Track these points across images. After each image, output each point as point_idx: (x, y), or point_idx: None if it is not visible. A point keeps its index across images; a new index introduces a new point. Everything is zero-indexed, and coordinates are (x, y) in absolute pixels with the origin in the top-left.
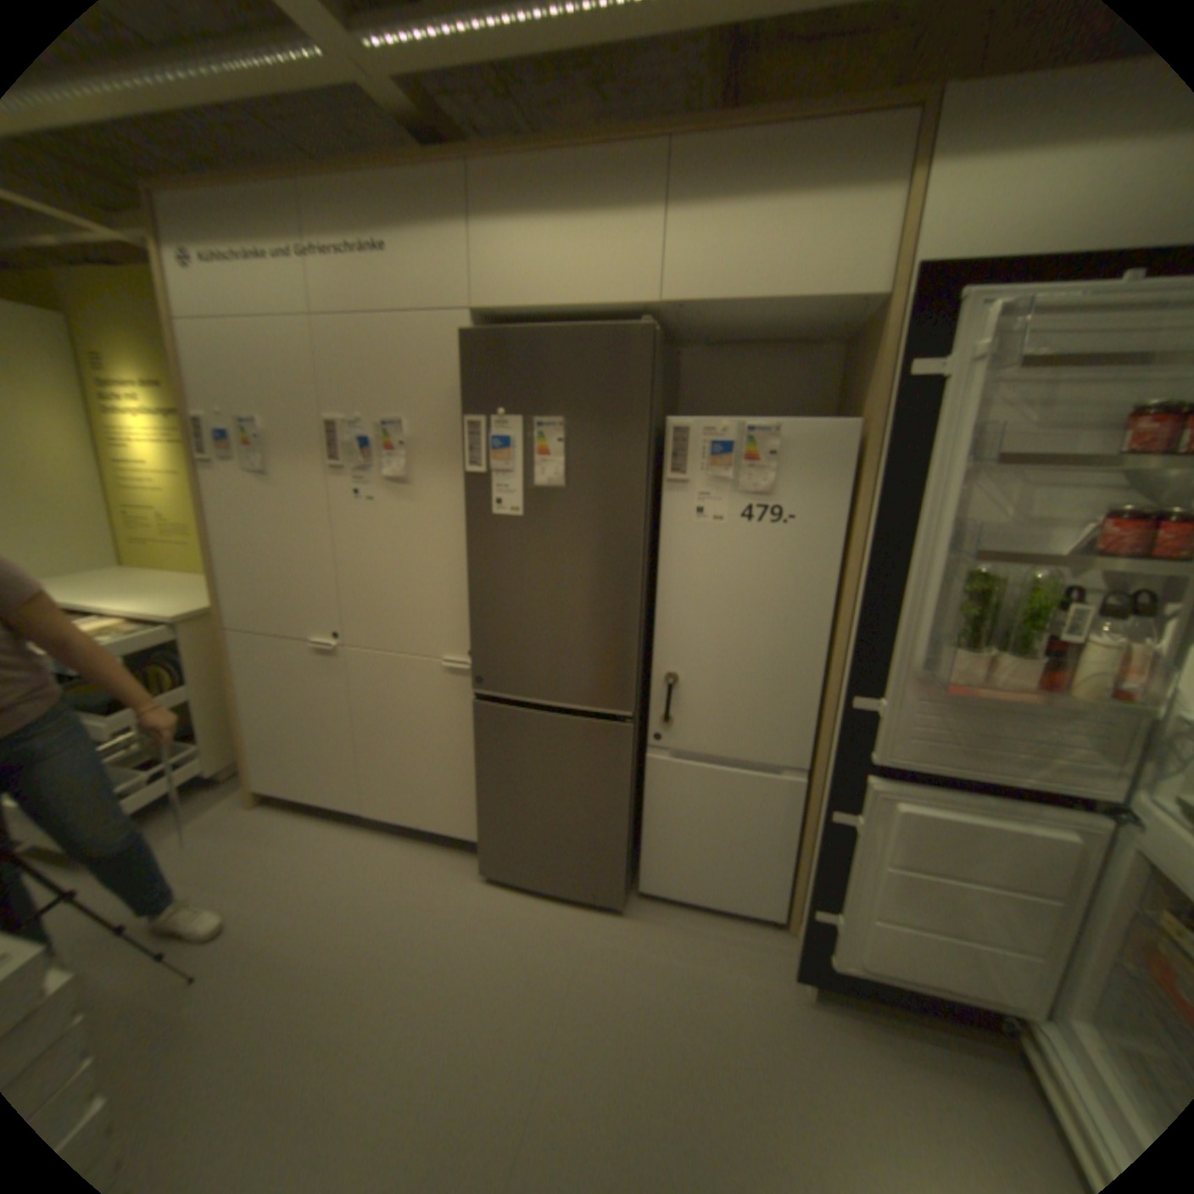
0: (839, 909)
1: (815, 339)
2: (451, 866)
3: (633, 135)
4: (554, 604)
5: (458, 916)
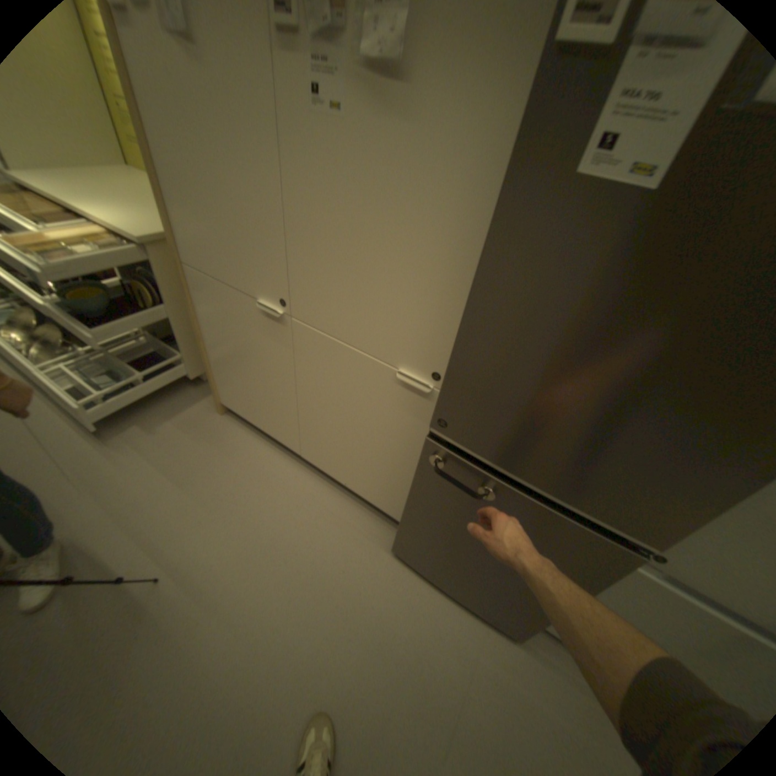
0: None
1: None
2: (368, 527)
3: None
4: (620, 379)
5: (368, 587)
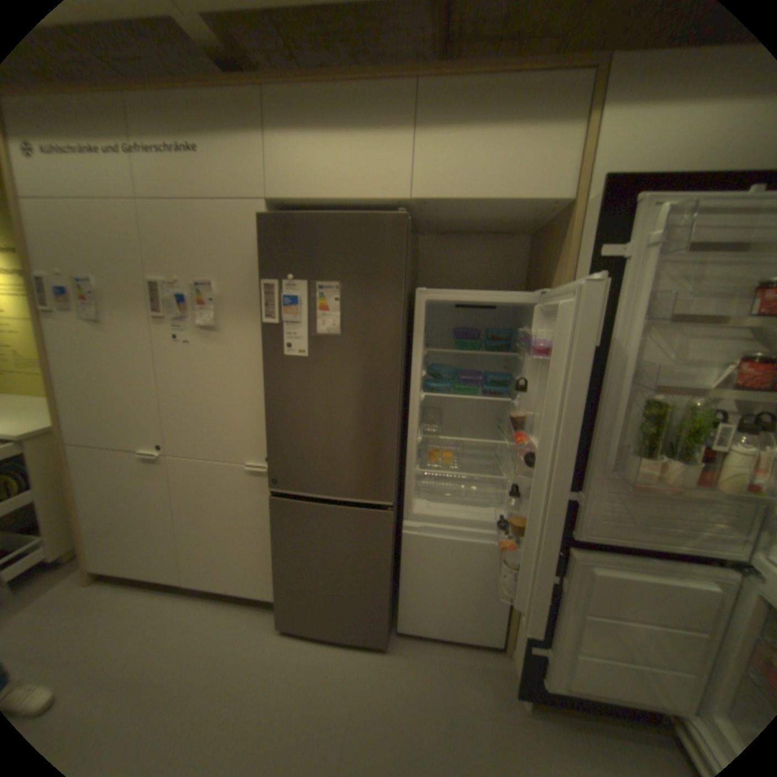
0: (548, 645)
1: (511, 231)
2: (251, 623)
3: (389, 72)
4: (331, 423)
5: (256, 668)
